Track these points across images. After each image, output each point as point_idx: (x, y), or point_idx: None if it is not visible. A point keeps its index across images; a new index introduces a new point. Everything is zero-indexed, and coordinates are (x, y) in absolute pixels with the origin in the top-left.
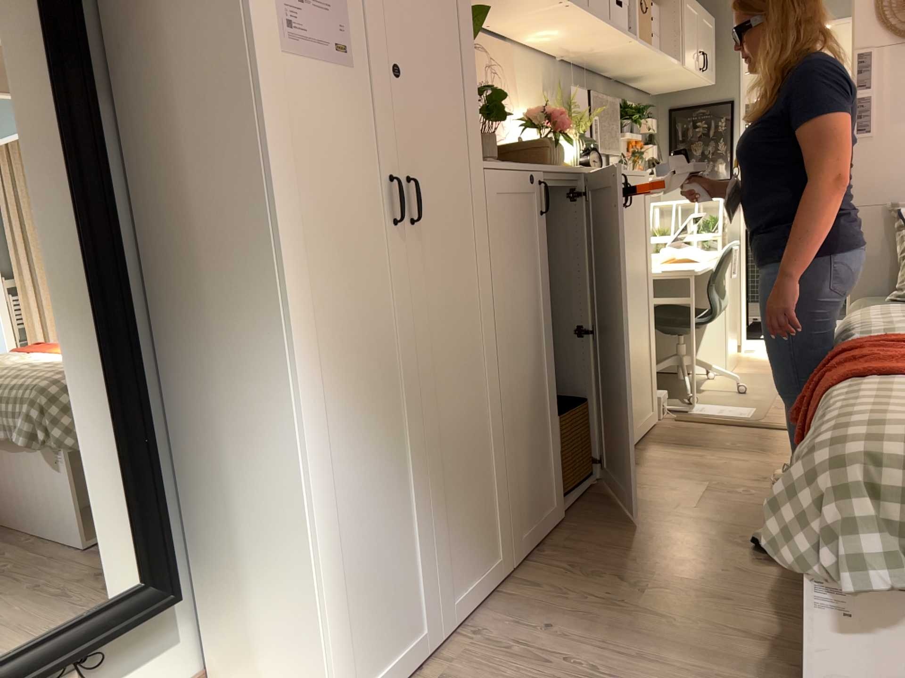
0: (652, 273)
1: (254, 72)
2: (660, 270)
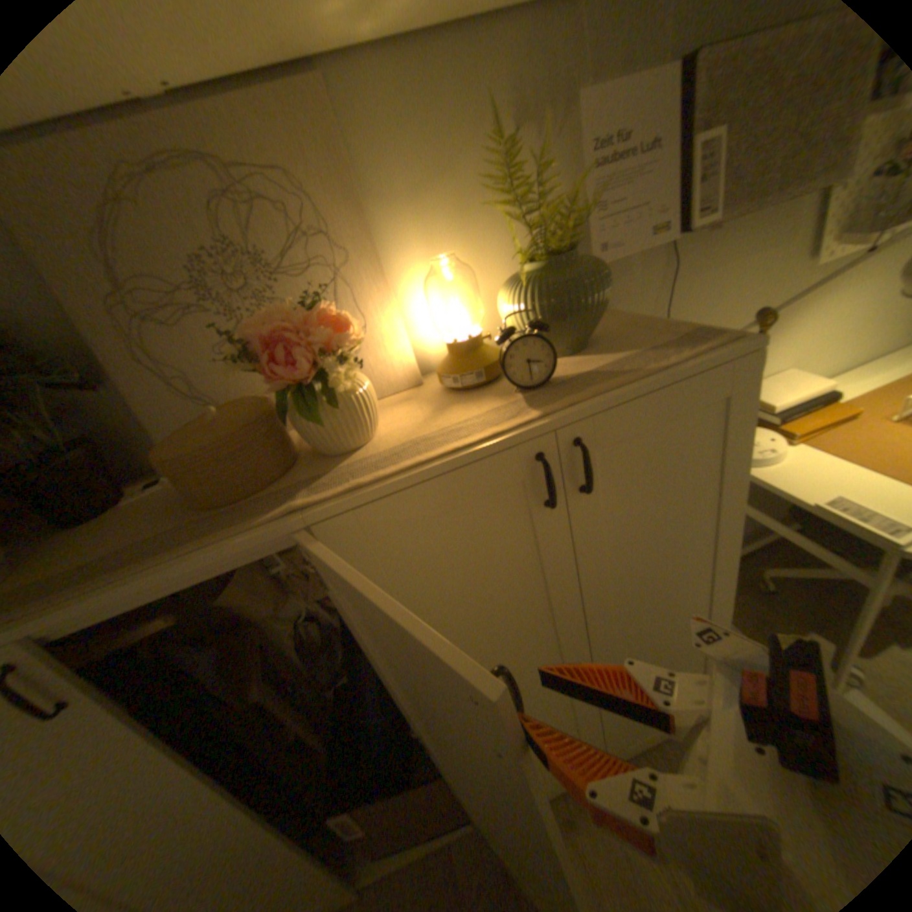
0: (735, 546)
1: None
2: (820, 492)
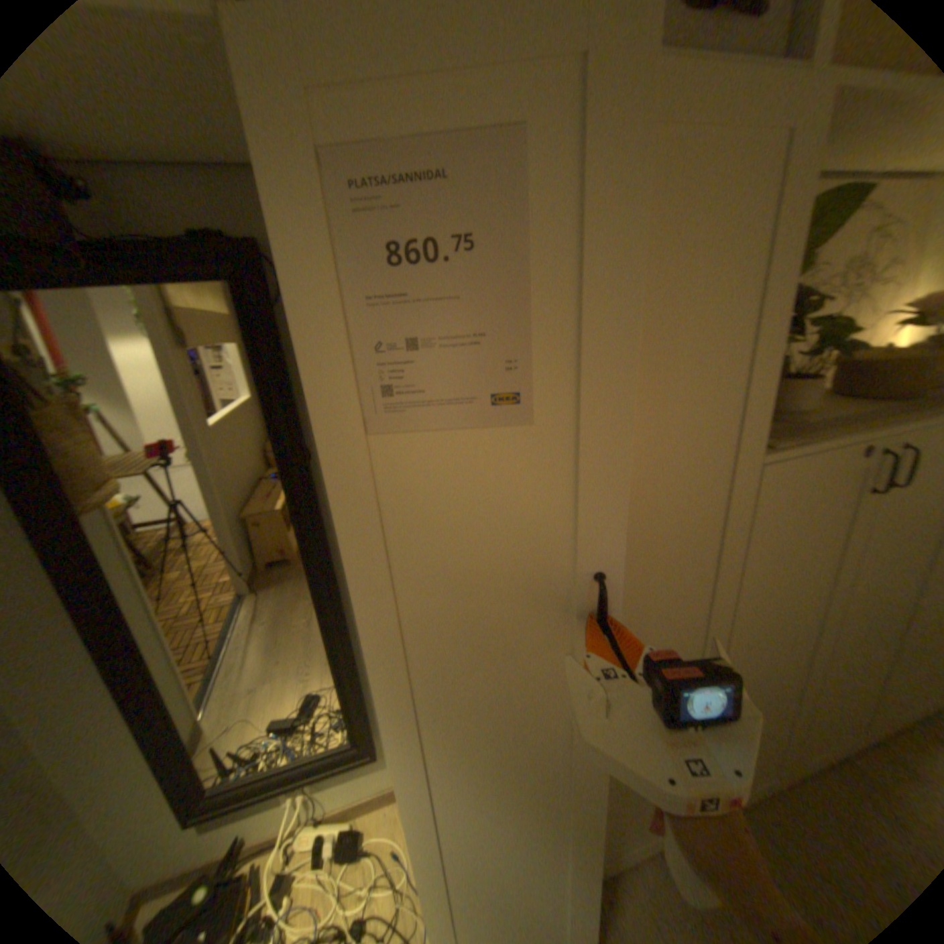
0: None
1: (329, 474)
2: None
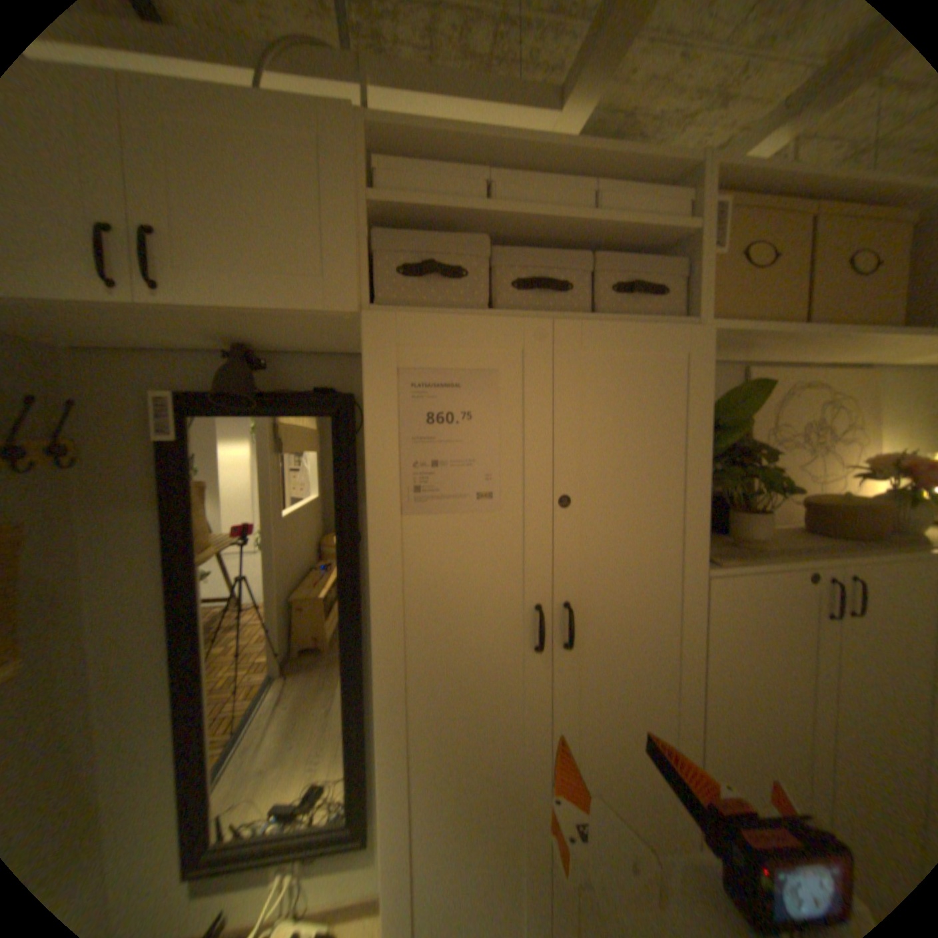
0: None
1: (371, 542)
2: None
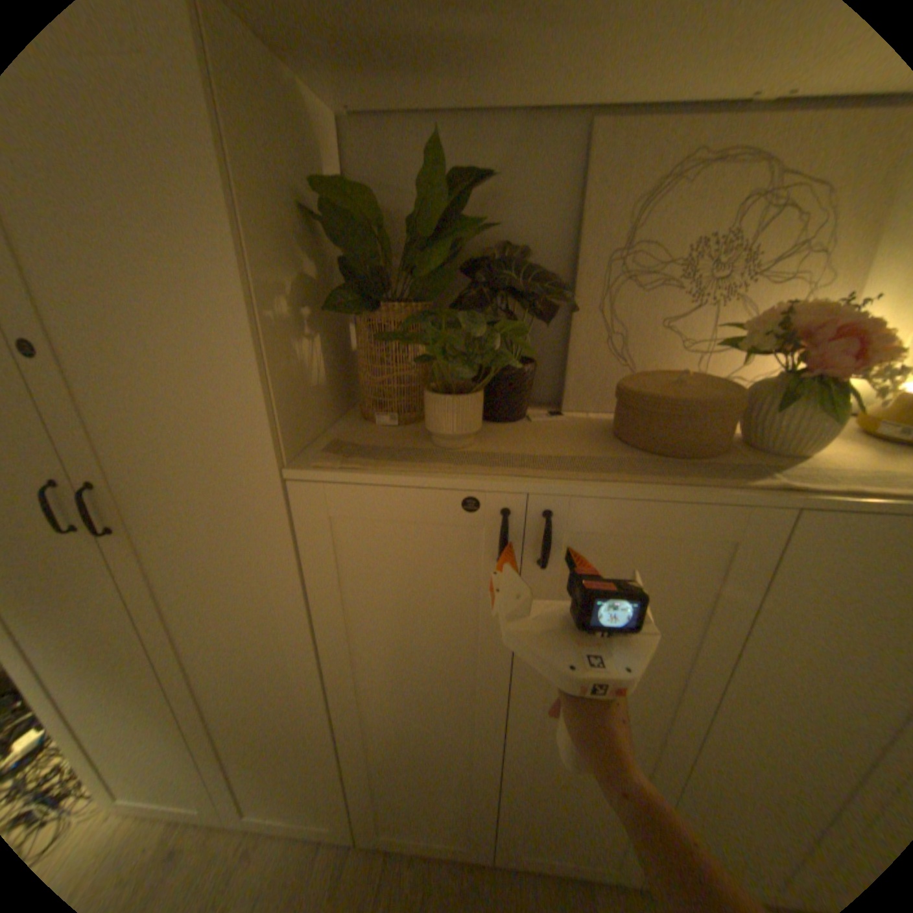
0: None
1: None
2: None
